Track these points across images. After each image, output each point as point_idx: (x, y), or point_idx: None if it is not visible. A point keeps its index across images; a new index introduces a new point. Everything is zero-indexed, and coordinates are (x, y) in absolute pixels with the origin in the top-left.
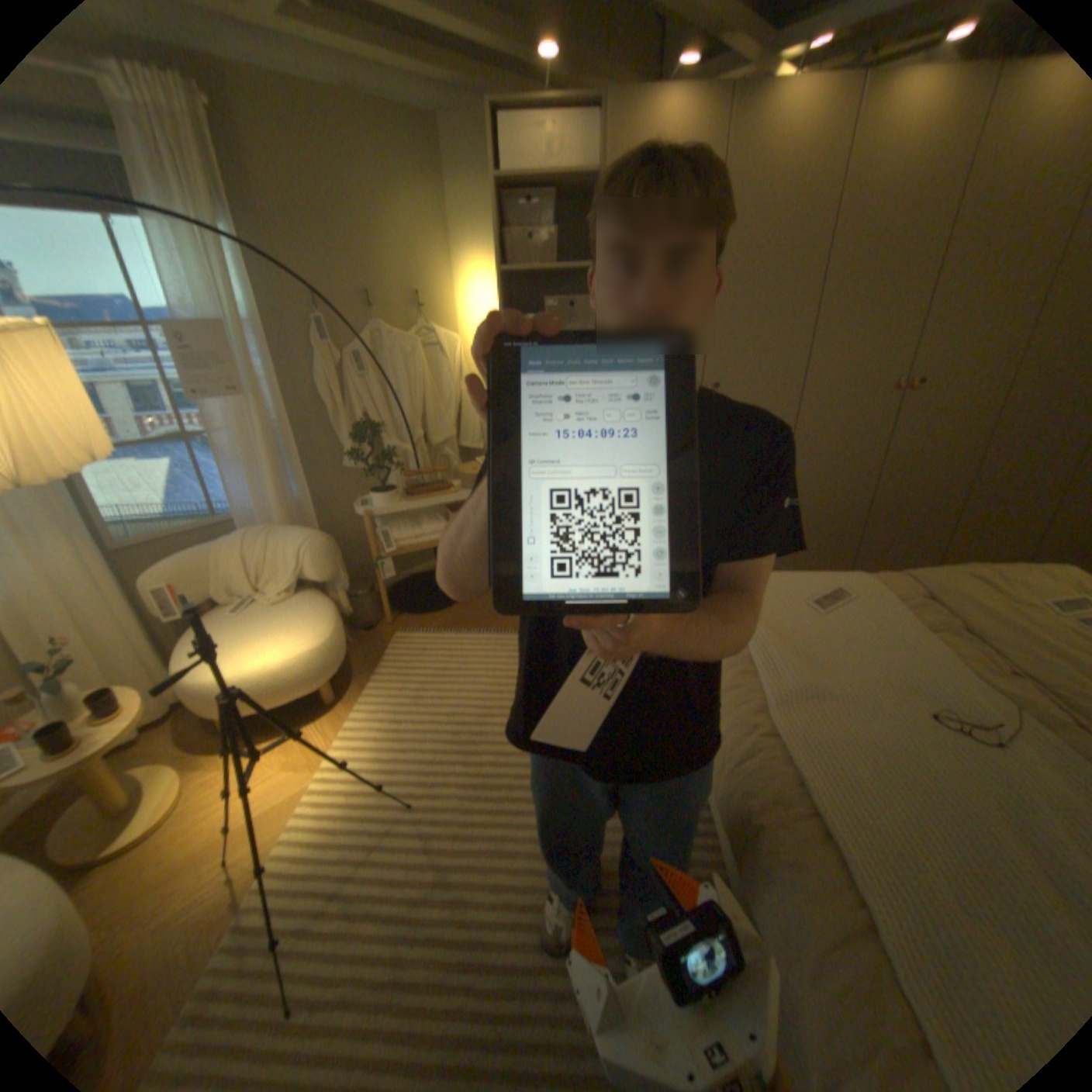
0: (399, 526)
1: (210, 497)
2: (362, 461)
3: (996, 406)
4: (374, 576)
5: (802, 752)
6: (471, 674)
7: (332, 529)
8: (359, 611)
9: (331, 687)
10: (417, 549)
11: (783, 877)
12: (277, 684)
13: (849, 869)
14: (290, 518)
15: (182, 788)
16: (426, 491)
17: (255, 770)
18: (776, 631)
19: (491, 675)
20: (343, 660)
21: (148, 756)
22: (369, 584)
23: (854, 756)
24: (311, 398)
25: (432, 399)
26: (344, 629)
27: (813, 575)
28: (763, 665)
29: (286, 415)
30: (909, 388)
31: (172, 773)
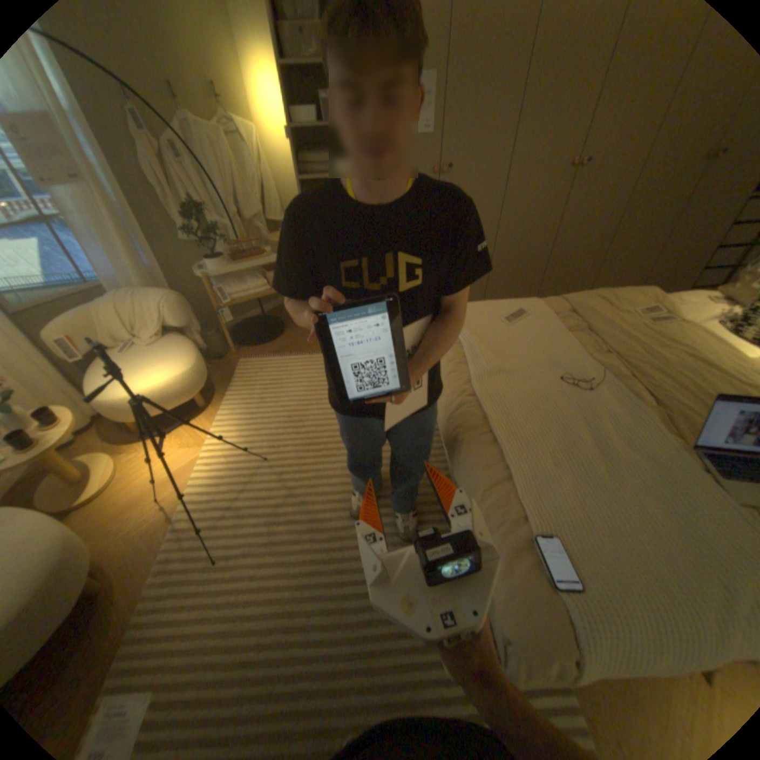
0: (230, 284)
1: (80, 269)
2: (193, 235)
3: (633, 179)
4: (218, 321)
5: (487, 402)
6: (295, 382)
7: (180, 289)
8: (212, 347)
9: (202, 397)
10: (246, 300)
11: (471, 462)
12: (164, 397)
13: (503, 454)
14: (146, 282)
15: (116, 465)
16: (246, 257)
17: (162, 450)
18: (480, 337)
19: (308, 381)
20: (206, 379)
21: (85, 449)
22: (215, 328)
23: (514, 402)
24: (142, 183)
25: (239, 181)
26: (203, 359)
27: (506, 302)
28: (471, 358)
29: (125, 199)
30: (580, 166)
31: (106, 457)
